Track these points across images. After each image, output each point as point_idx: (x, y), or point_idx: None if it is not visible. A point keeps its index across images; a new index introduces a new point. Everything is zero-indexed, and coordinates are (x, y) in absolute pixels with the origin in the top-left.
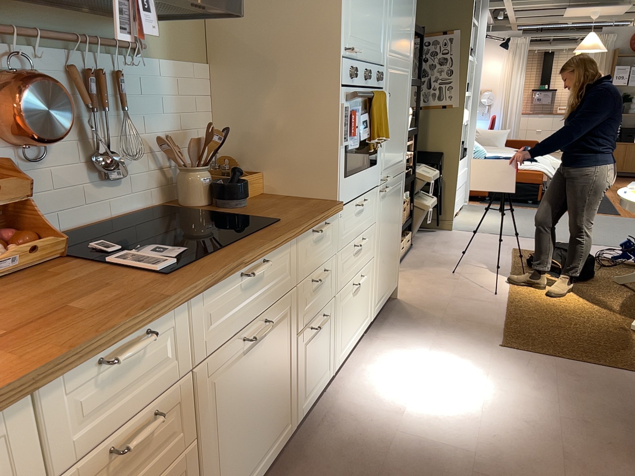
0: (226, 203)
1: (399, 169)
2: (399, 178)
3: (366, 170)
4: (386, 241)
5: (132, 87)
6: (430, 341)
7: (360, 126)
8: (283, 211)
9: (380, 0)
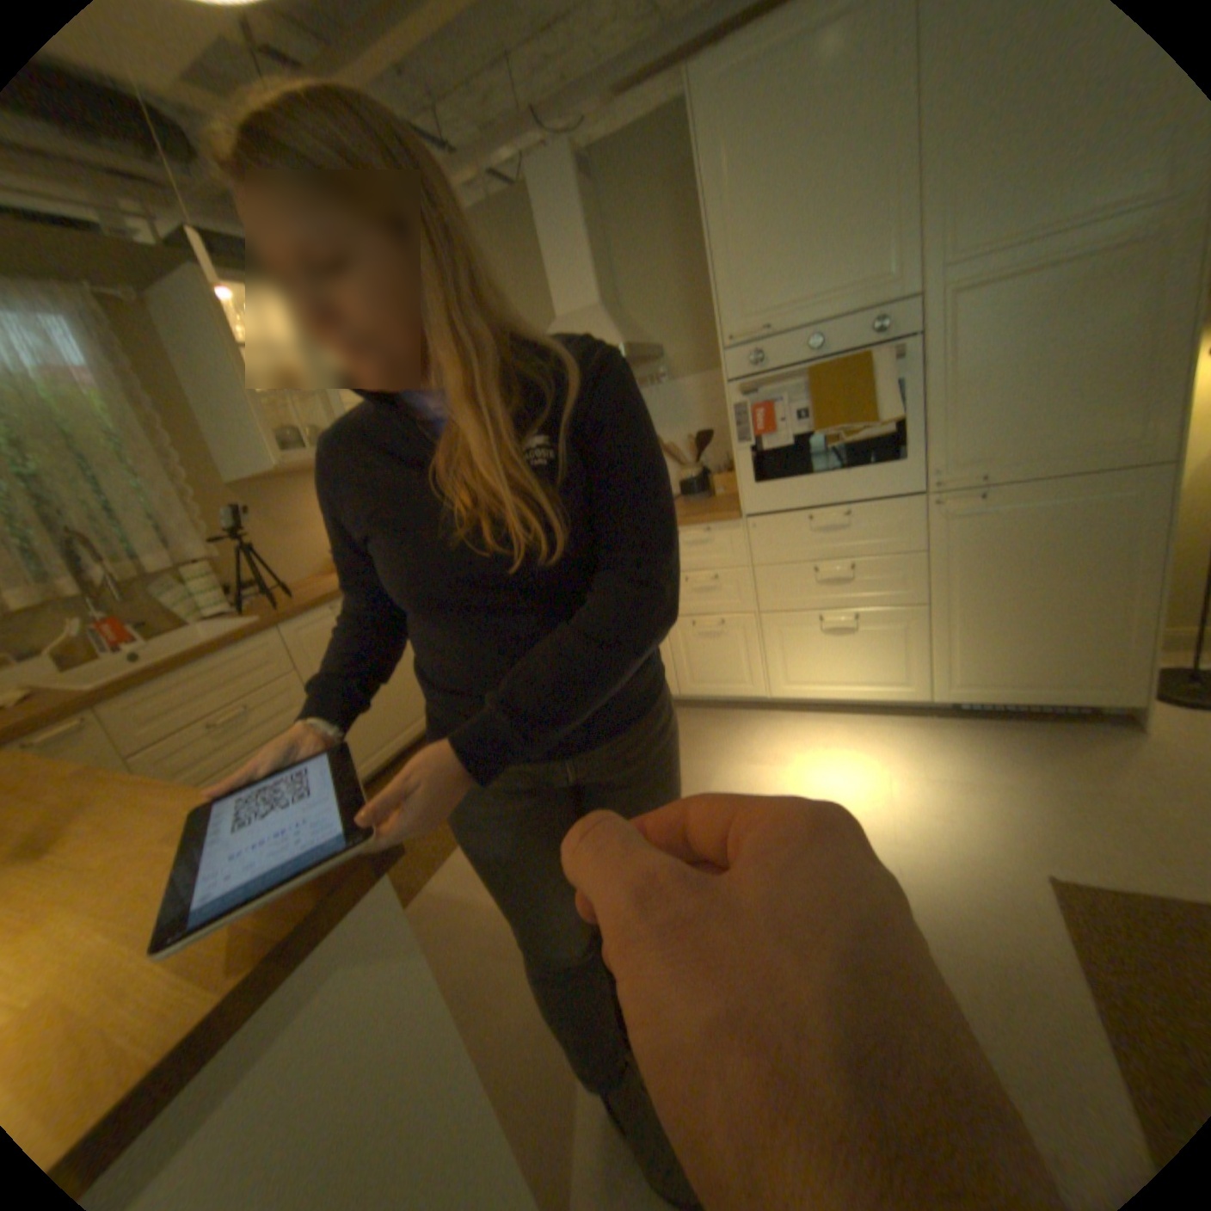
0: (683, 495)
1: (1099, 459)
2: (1109, 477)
3: (846, 469)
4: (1007, 592)
5: (656, 405)
6: (975, 781)
7: (793, 414)
8: (682, 509)
9: (866, 198)
